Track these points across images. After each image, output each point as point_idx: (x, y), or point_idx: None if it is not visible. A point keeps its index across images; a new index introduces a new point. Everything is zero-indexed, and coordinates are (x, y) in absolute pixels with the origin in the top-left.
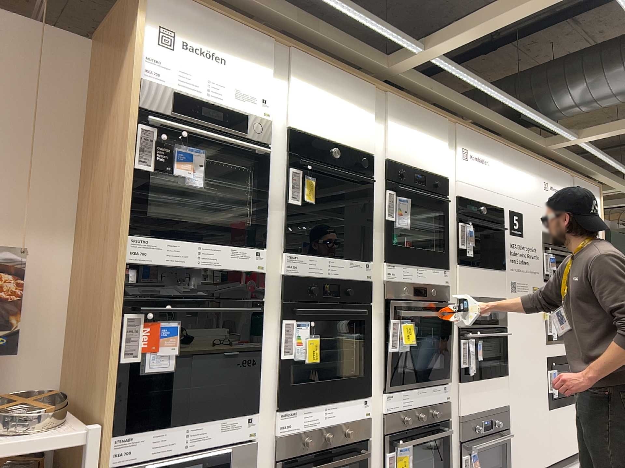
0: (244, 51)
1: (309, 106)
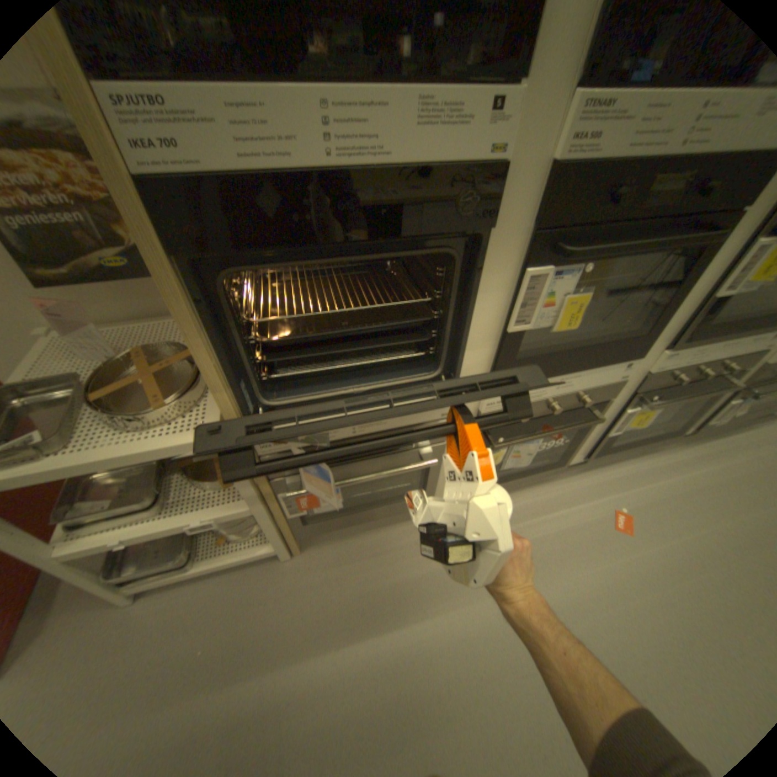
0: None
1: None
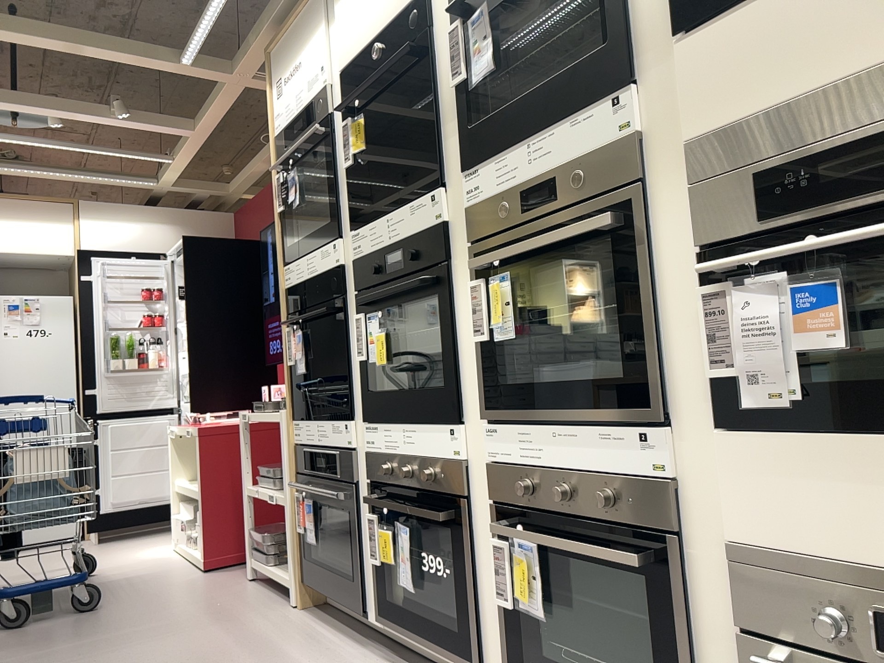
0: (304, 31)
1: (348, 16)
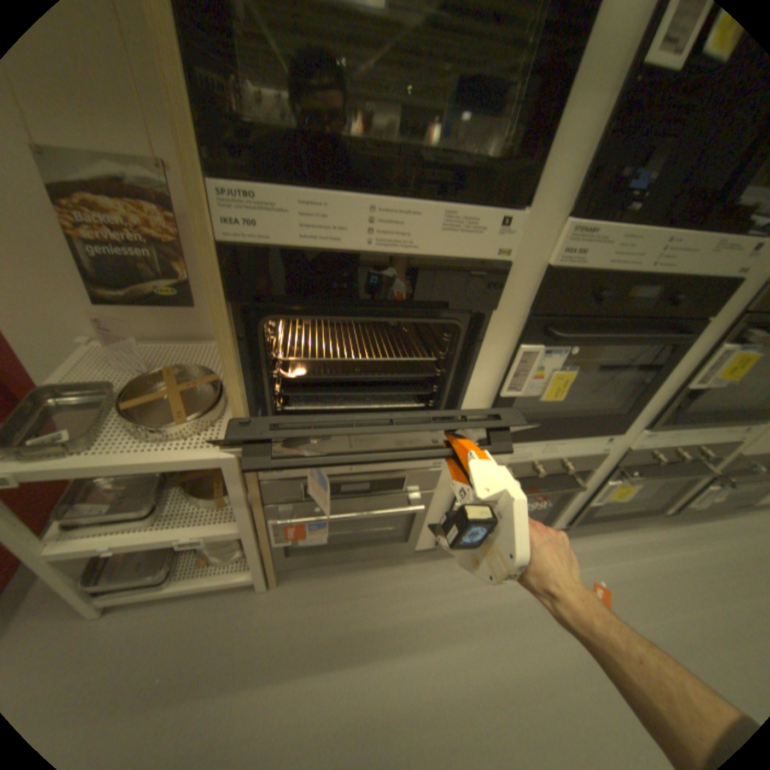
0: None
1: None
